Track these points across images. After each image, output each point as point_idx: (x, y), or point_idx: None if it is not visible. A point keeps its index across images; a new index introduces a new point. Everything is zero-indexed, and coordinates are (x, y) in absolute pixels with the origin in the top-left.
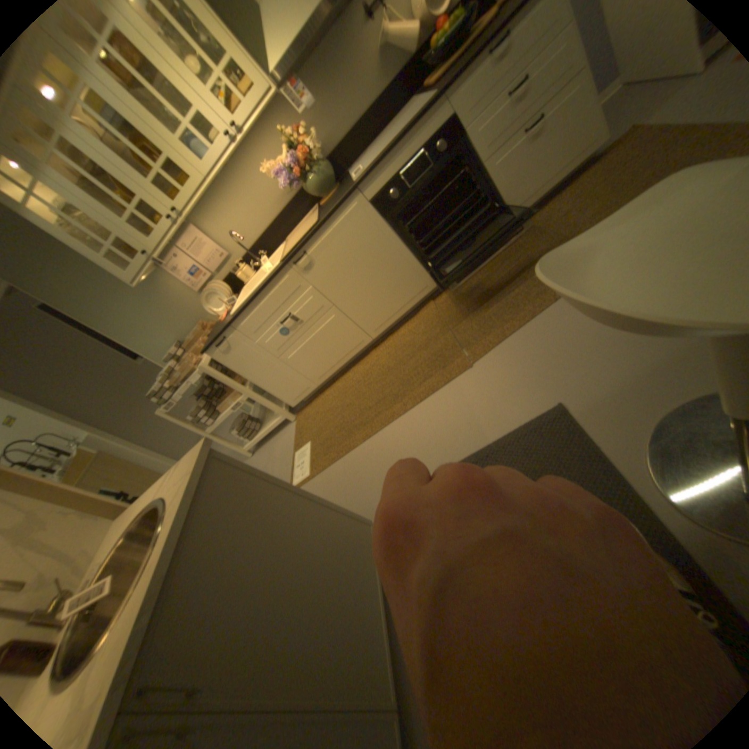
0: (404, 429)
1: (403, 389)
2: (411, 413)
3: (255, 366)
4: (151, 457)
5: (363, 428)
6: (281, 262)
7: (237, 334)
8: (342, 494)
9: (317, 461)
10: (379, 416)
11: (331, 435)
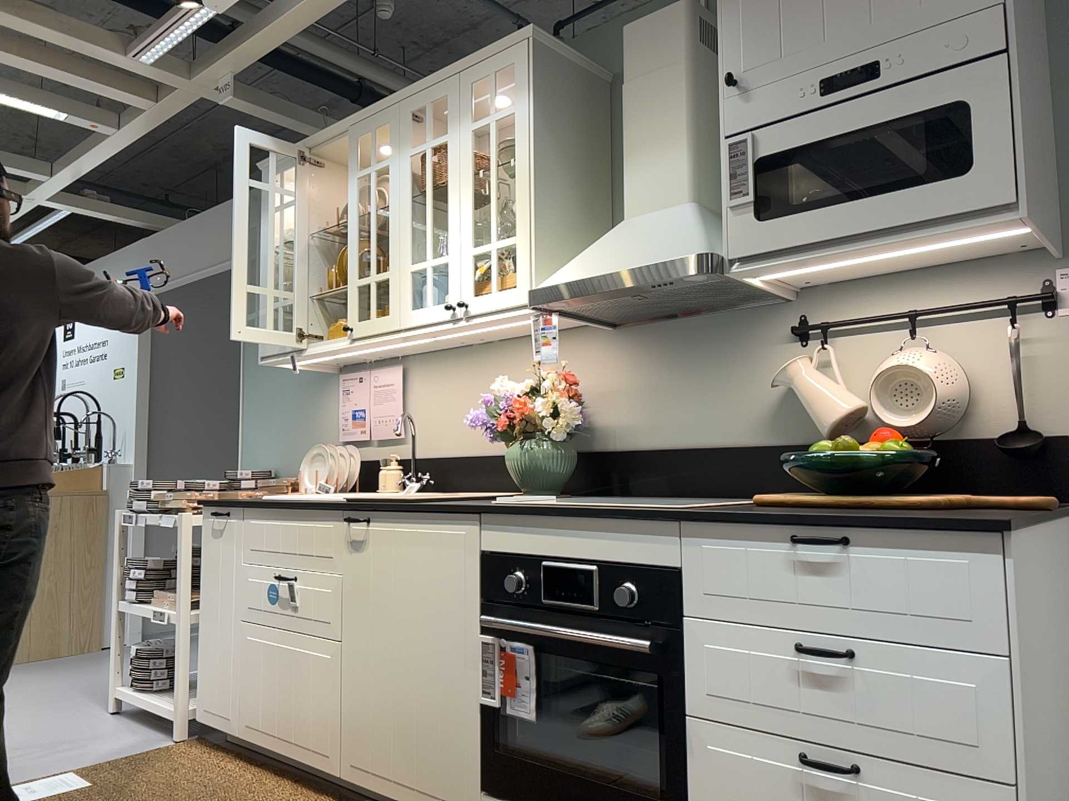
0: None
1: None
2: None
3: (216, 593)
4: None
5: None
6: (345, 501)
7: (237, 526)
8: None
9: None
10: None
11: None
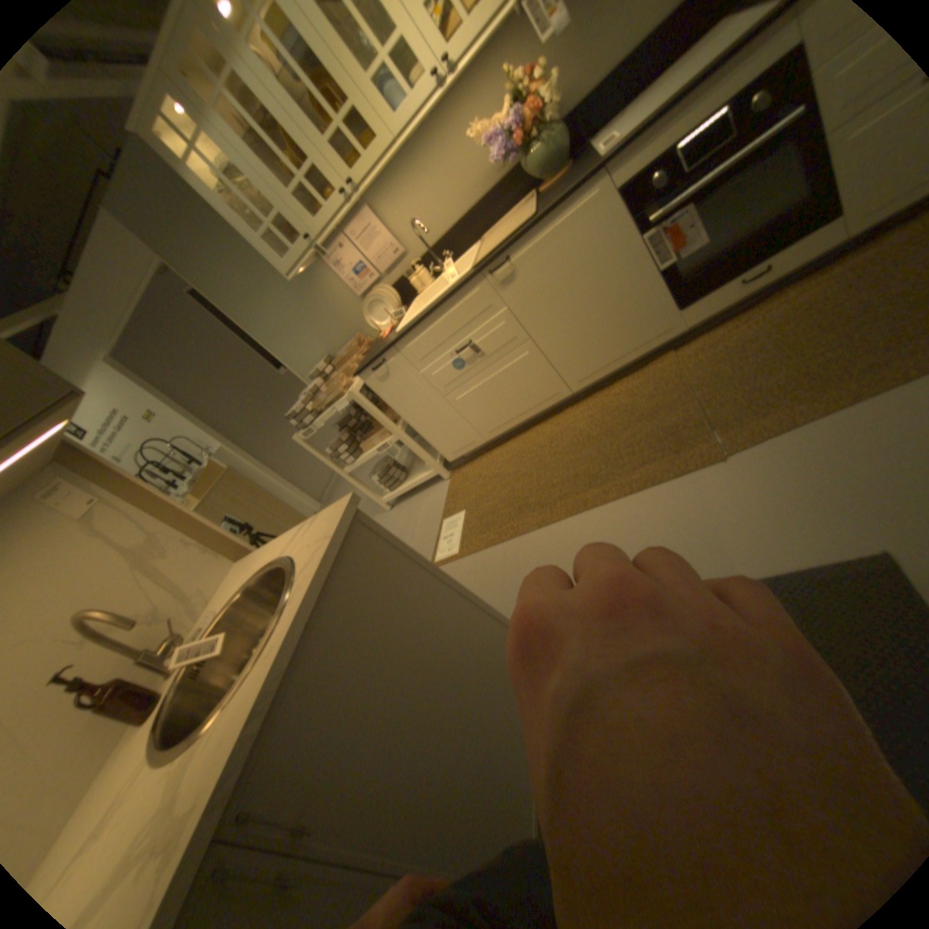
0: (598, 527)
1: (606, 470)
2: (613, 507)
3: (413, 402)
4: (280, 484)
5: (538, 510)
6: (472, 268)
7: (398, 358)
8: (497, 589)
9: (470, 538)
10: (564, 499)
11: (493, 508)
